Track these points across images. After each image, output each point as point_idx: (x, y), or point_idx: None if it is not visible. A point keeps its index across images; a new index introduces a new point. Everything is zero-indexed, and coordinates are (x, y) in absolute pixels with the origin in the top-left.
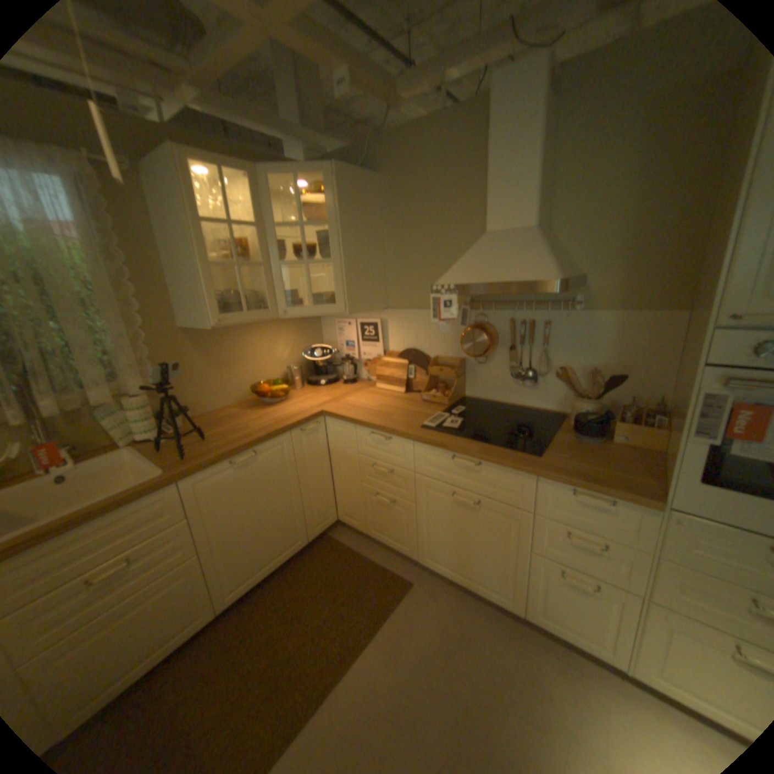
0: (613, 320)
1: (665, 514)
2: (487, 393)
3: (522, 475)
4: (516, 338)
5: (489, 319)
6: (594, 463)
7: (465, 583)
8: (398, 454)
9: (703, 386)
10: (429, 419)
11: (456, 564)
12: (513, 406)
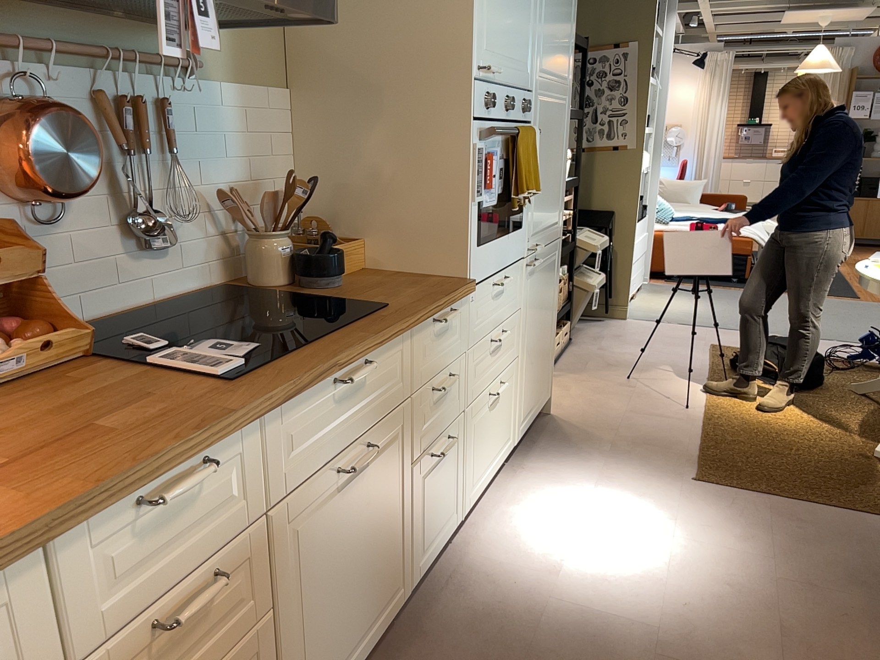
0: (237, 102)
1: (467, 297)
2: (75, 306)
3: (400, 340)
4: (121, 141)
5: (44, 91)
6: (397, 289)
7: (356, 659)
8: (225, 497)
9: (475, 143)
10: (190, 367)
11: (343, 641)
12: (137, 313)
